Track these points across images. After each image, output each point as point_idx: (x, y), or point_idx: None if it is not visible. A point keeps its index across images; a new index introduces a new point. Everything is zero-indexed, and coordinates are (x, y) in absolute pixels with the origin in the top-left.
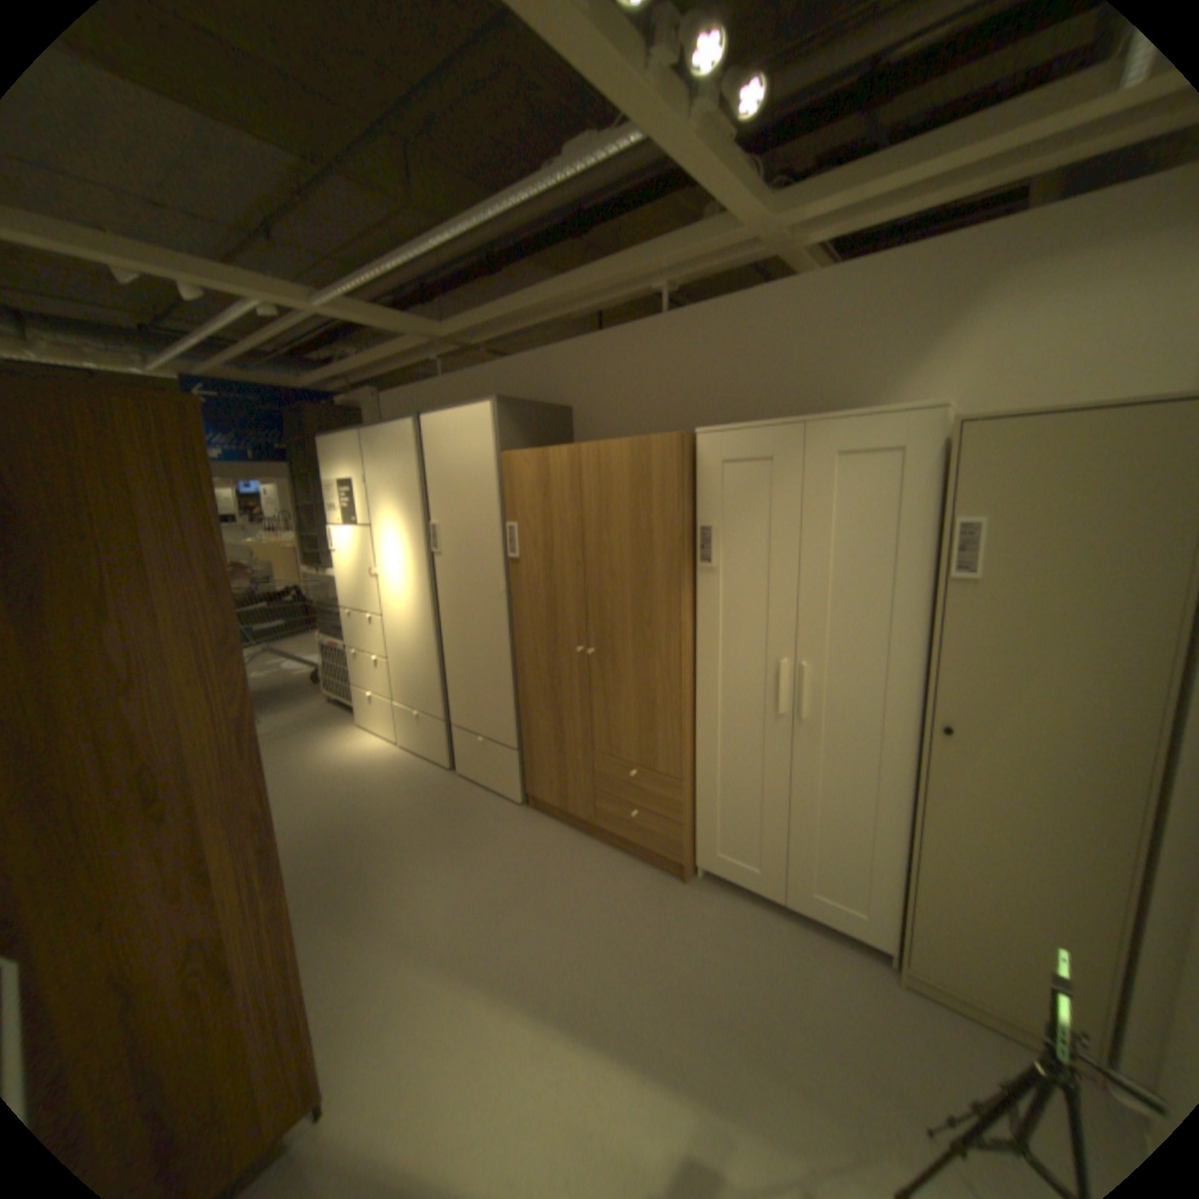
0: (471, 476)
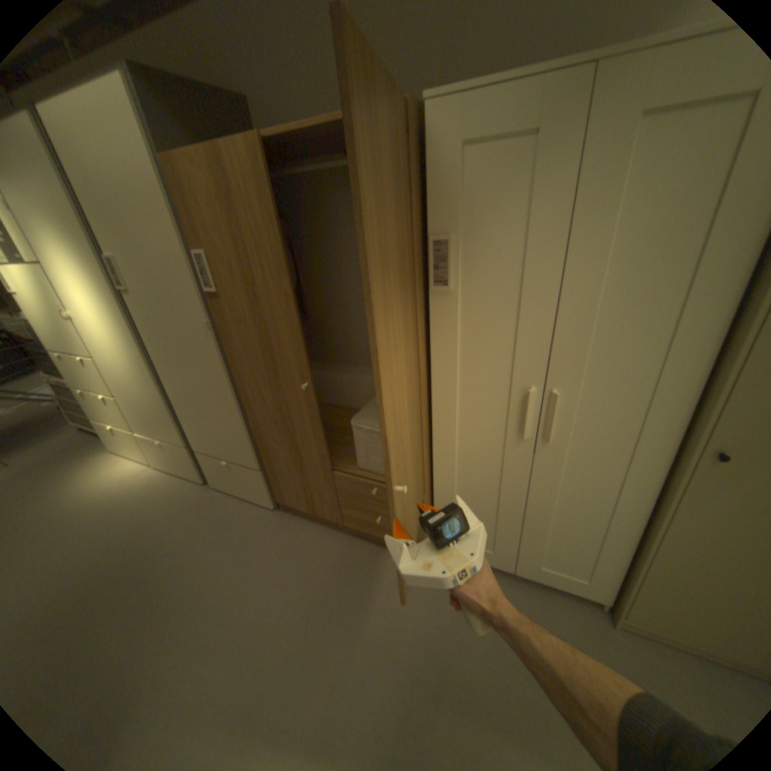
0: (129, 189)
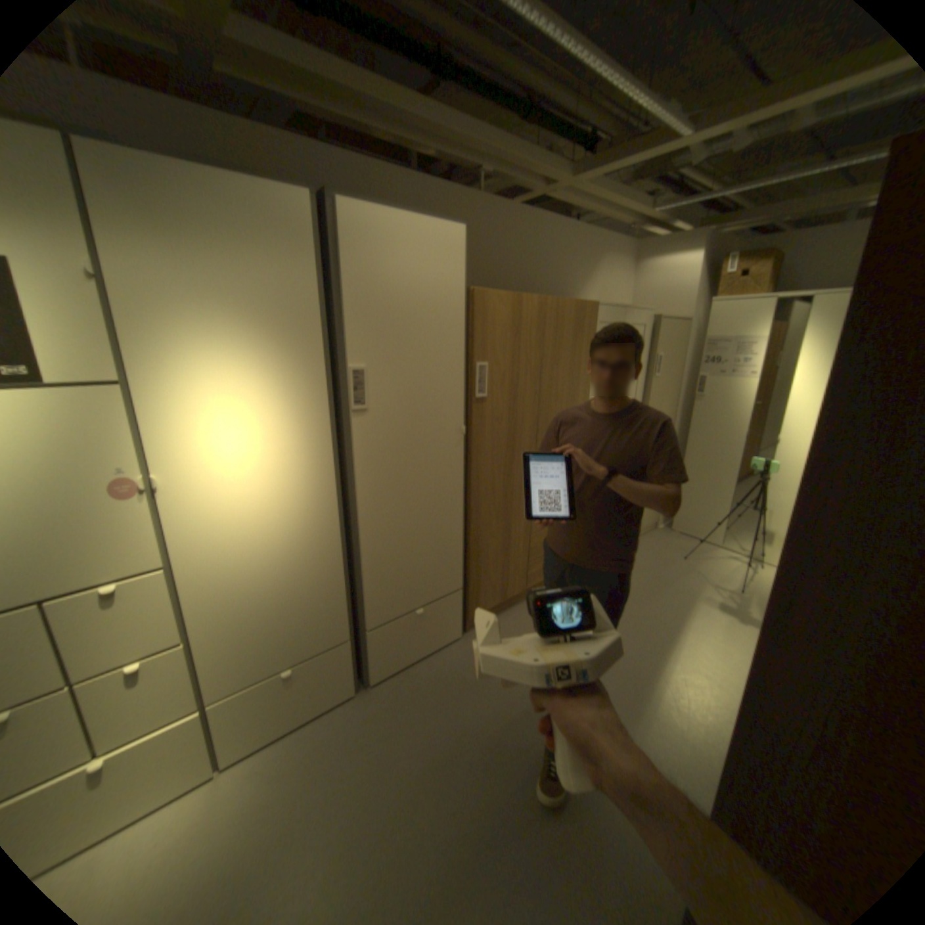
0: (432, 306)
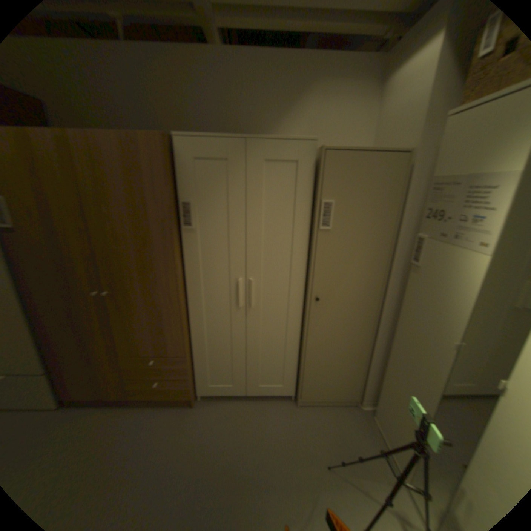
0: None
